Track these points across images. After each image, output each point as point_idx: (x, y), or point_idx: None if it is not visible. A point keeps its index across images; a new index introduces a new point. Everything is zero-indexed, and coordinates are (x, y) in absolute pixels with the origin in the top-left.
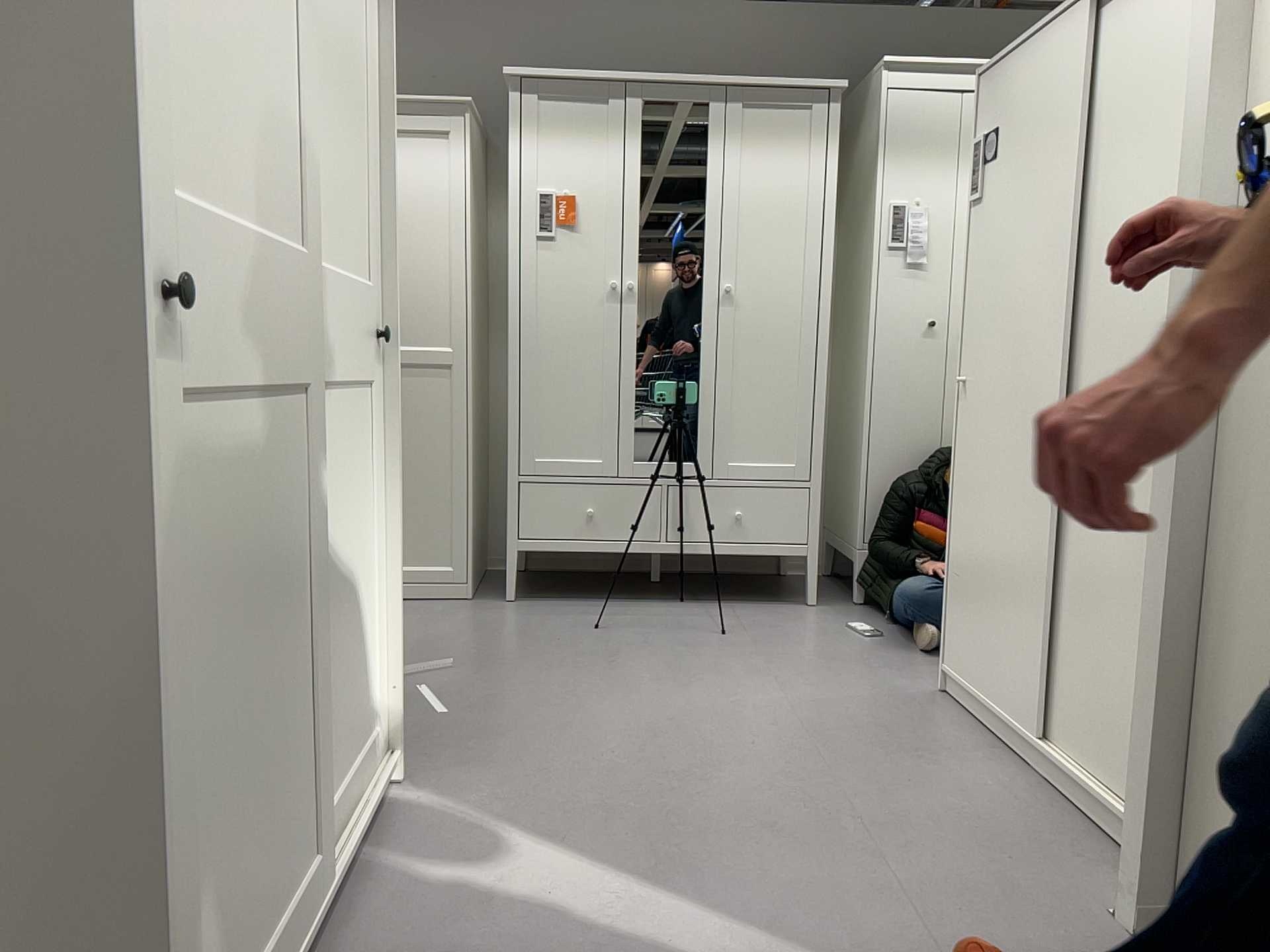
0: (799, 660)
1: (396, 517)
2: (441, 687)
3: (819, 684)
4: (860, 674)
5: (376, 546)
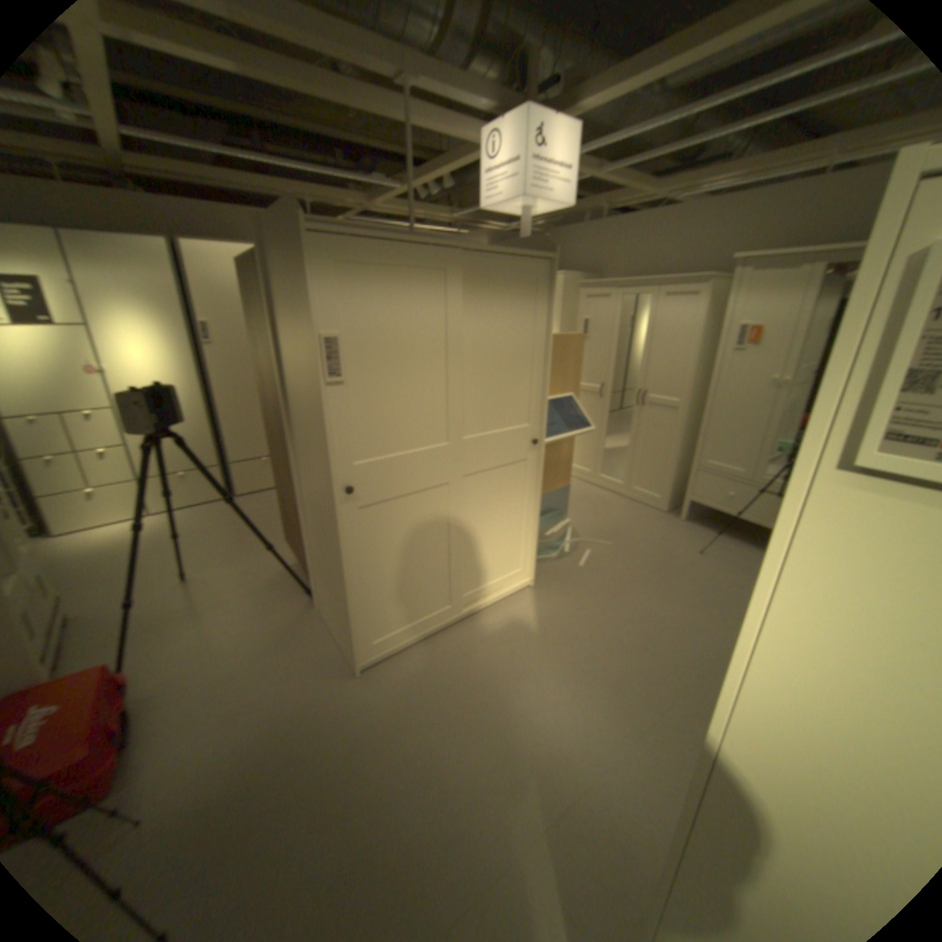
0: None
1: (539, 503)
2: (598, 554)
3: None
4: None
5: (528, 512)
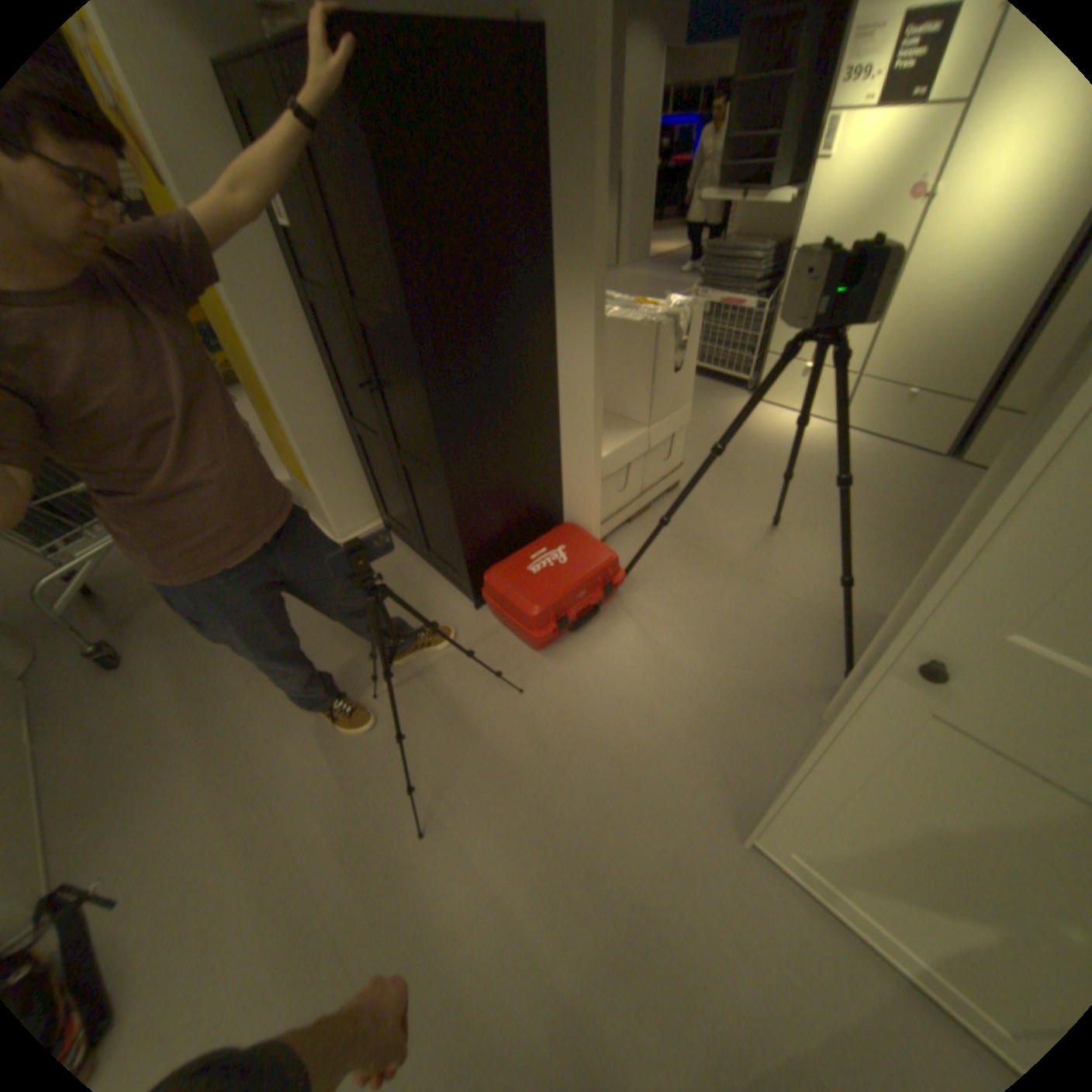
0: None
1: None
2: None
3: None
4: None
5: None
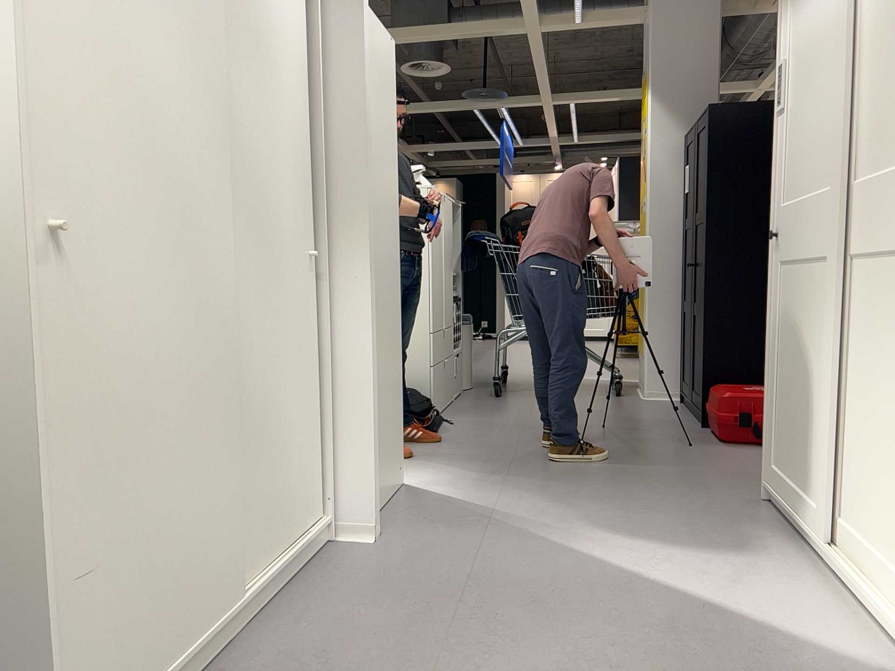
0: None
1: None
2: None
3: None
4: None
5: None
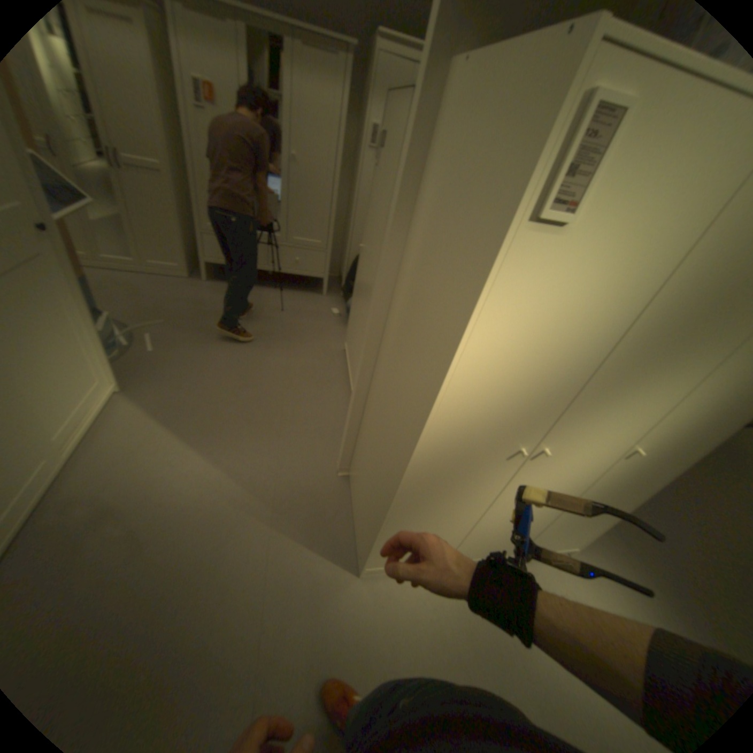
0: (301, 329)
1: (81, 304)
2: (153, 334)
3: (302, 343)
4: (320, 338)
5: (72, 318)
